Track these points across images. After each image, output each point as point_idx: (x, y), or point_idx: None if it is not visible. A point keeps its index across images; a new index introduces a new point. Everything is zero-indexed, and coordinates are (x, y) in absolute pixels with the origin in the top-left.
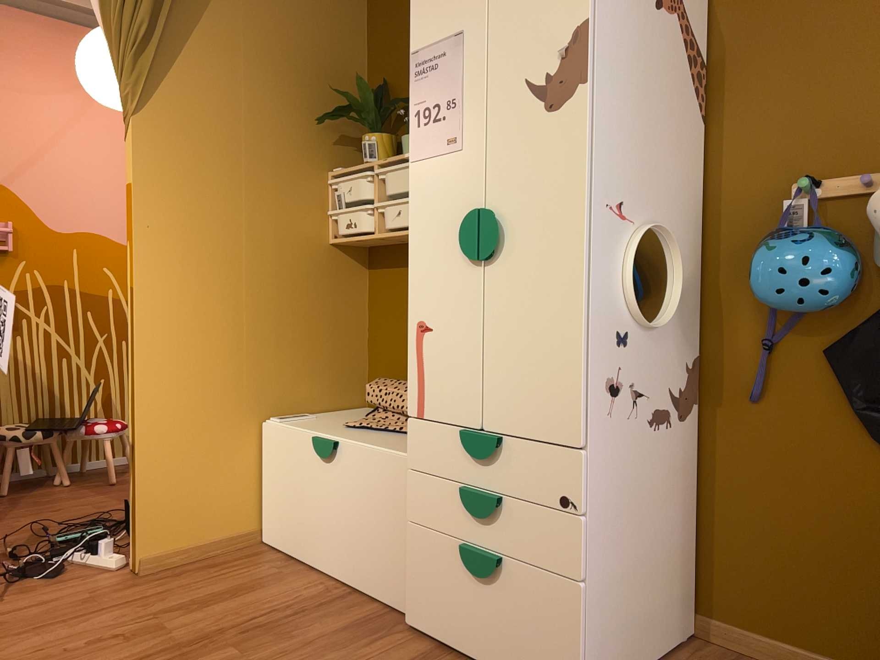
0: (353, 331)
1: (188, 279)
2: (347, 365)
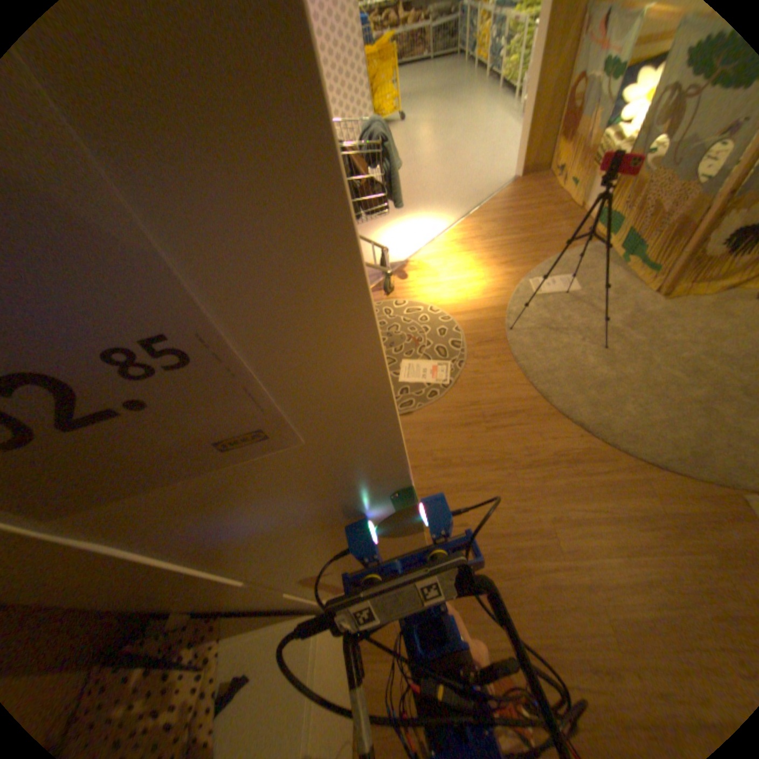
0: None
1: None
2: None
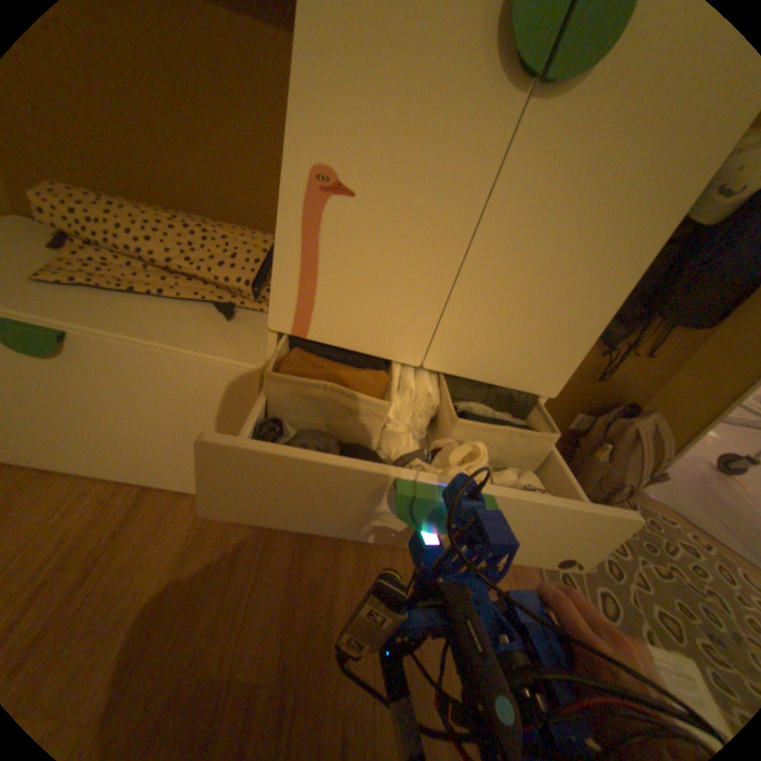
0: None
1: None
2: None
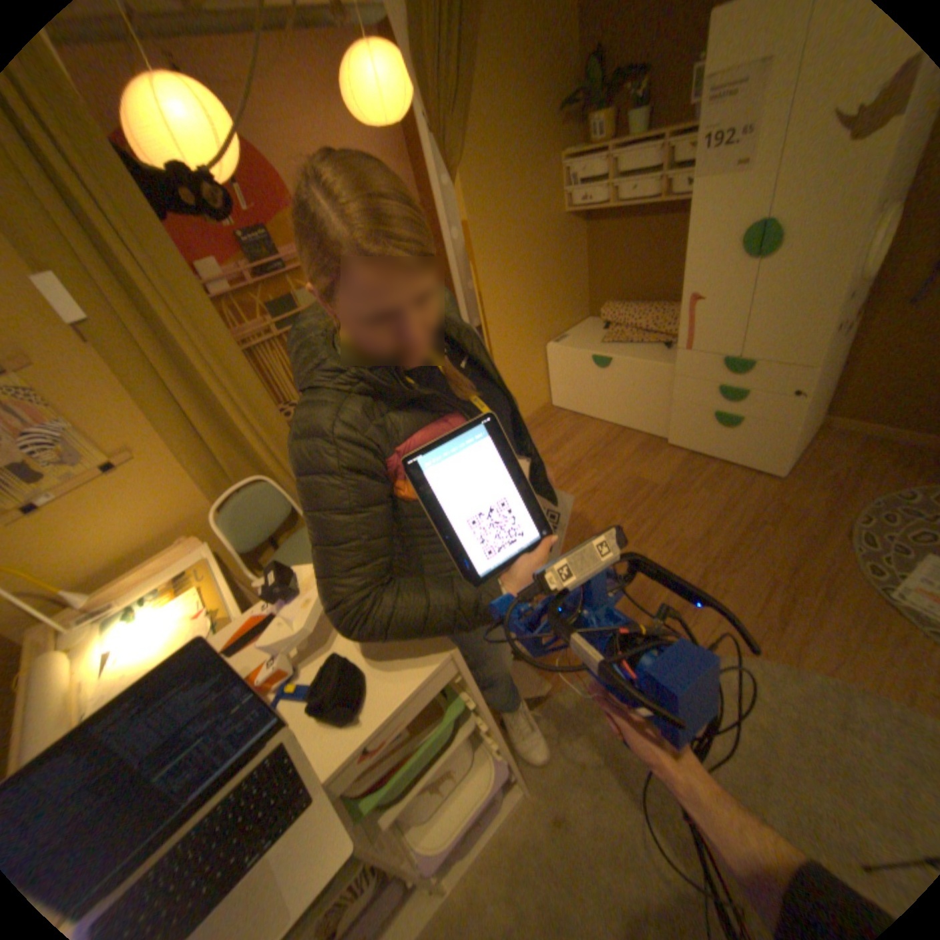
0: (580, 270)
1: (502, 275)
2: (578, 294)
